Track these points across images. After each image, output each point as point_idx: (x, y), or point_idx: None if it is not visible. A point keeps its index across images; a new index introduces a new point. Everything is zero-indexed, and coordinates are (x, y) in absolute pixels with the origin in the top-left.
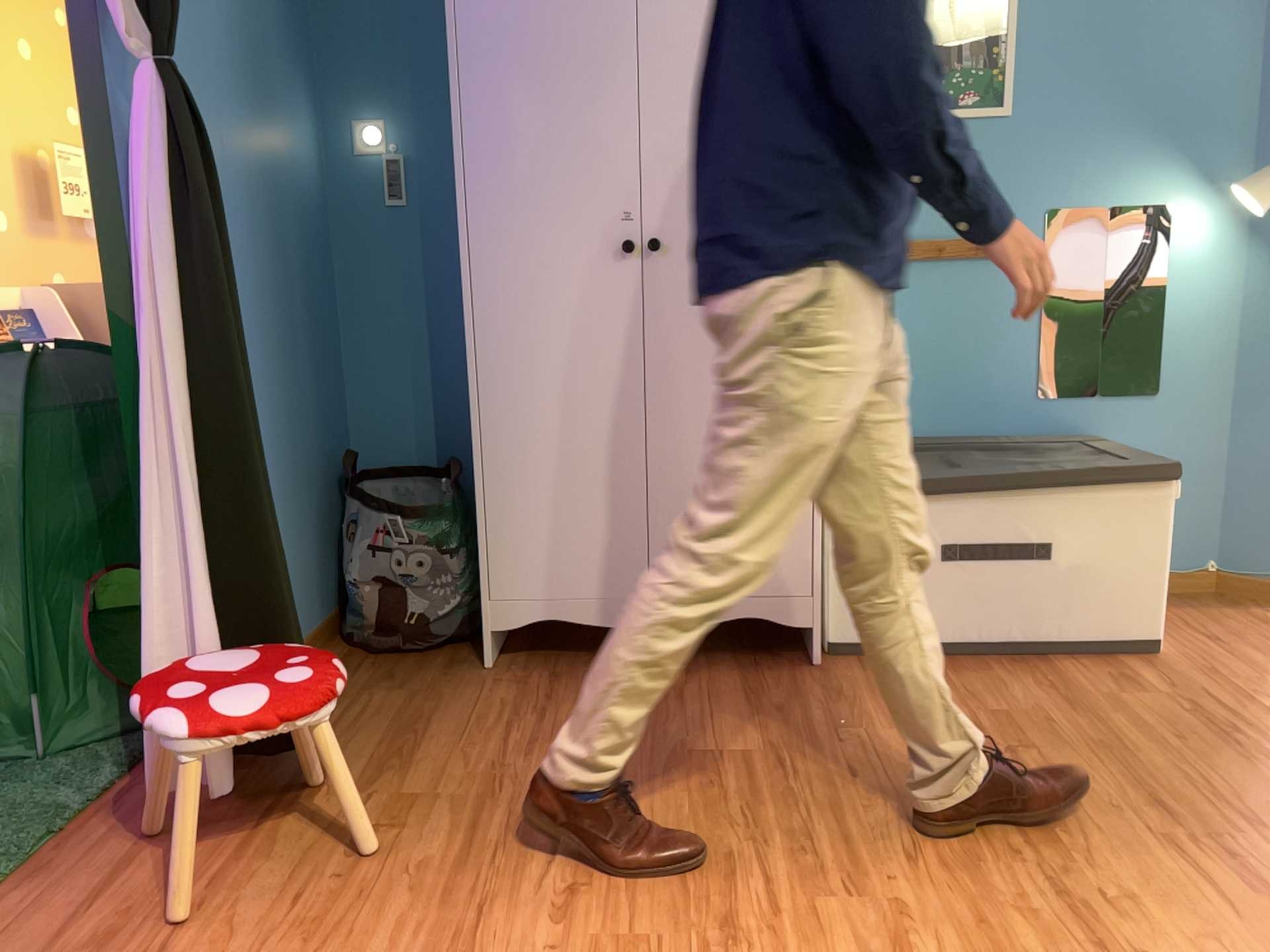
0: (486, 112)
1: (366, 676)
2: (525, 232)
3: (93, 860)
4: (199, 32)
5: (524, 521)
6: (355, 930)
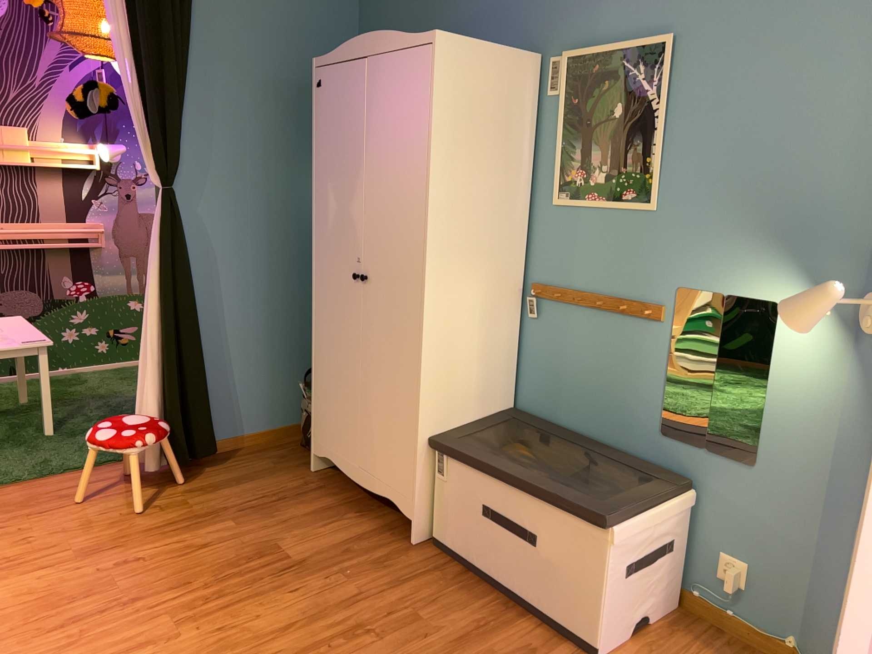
0: (320, 199)
1: (275, 453)
2: (329, 260)
3: (104, 475)
4: (235, 160)
5: (323, 405)
6: (91, 532)
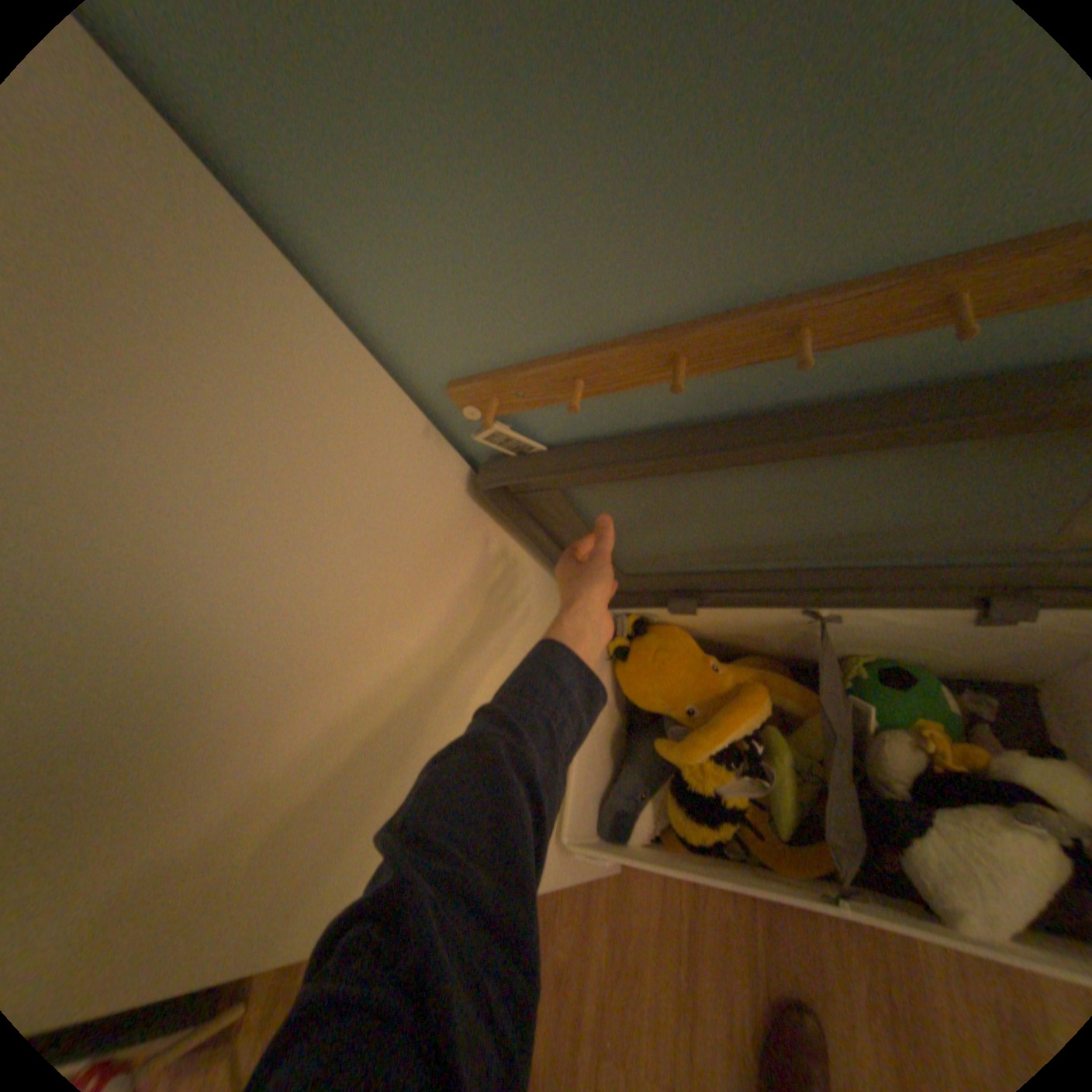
0: None
1: None
2: None
3: None
4: None
5: None
6: None
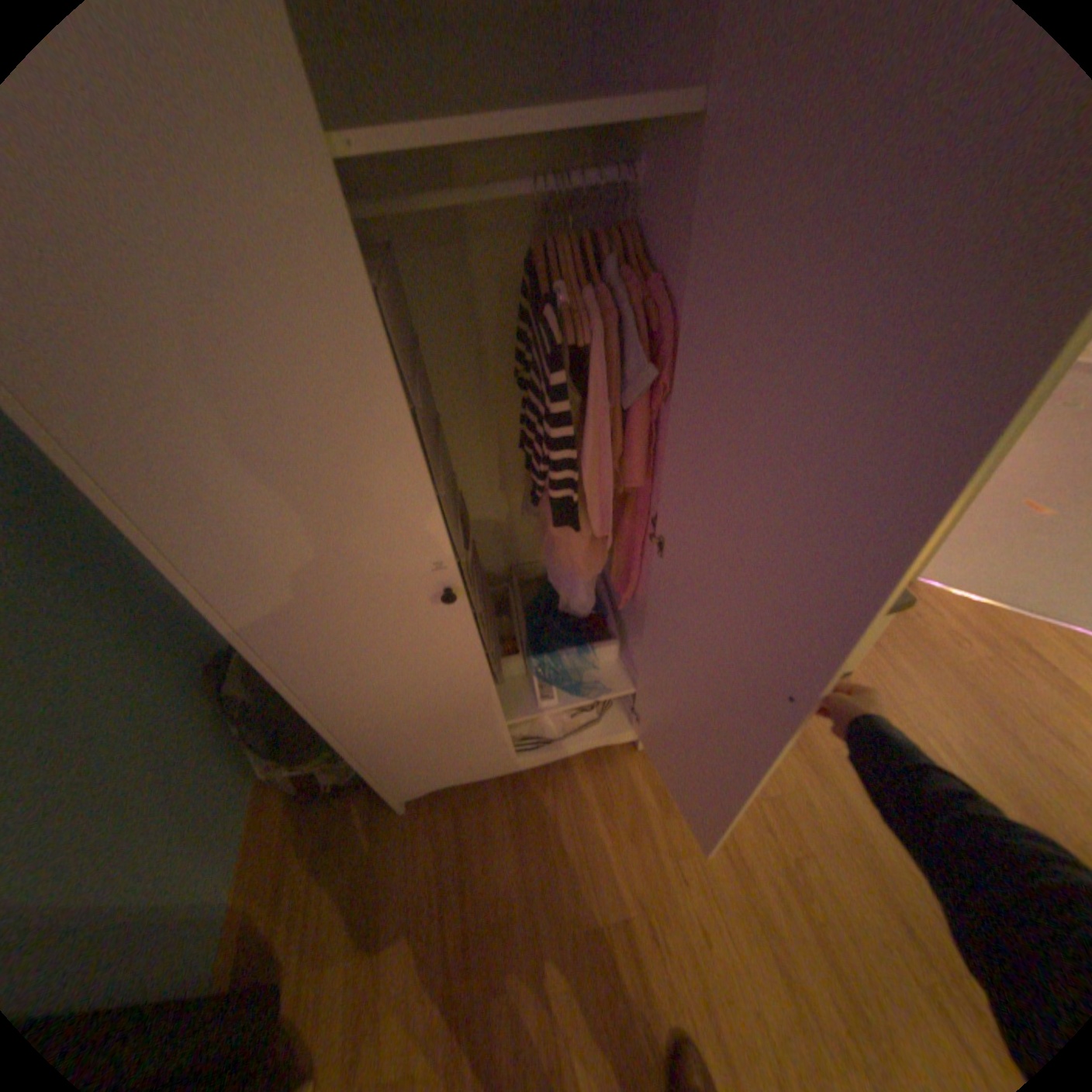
0: (165, 493)
1: (306, 852)
2: (308, 602)
3: None
4: None
5: (401, 759)
6: None
